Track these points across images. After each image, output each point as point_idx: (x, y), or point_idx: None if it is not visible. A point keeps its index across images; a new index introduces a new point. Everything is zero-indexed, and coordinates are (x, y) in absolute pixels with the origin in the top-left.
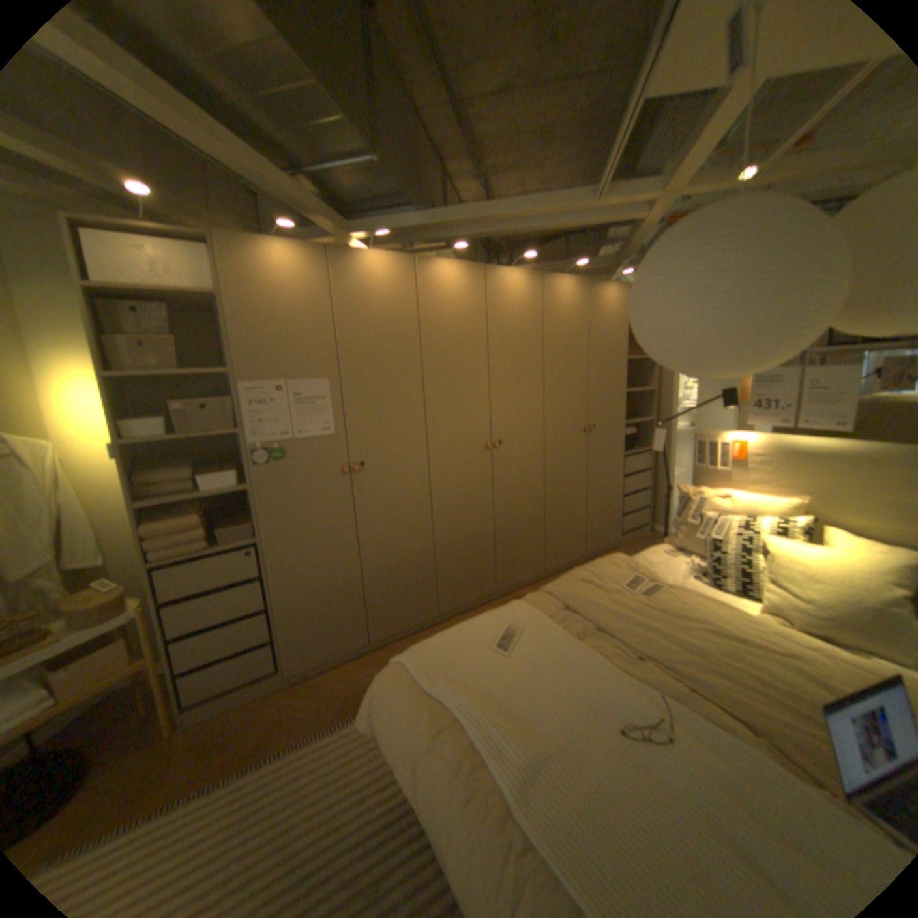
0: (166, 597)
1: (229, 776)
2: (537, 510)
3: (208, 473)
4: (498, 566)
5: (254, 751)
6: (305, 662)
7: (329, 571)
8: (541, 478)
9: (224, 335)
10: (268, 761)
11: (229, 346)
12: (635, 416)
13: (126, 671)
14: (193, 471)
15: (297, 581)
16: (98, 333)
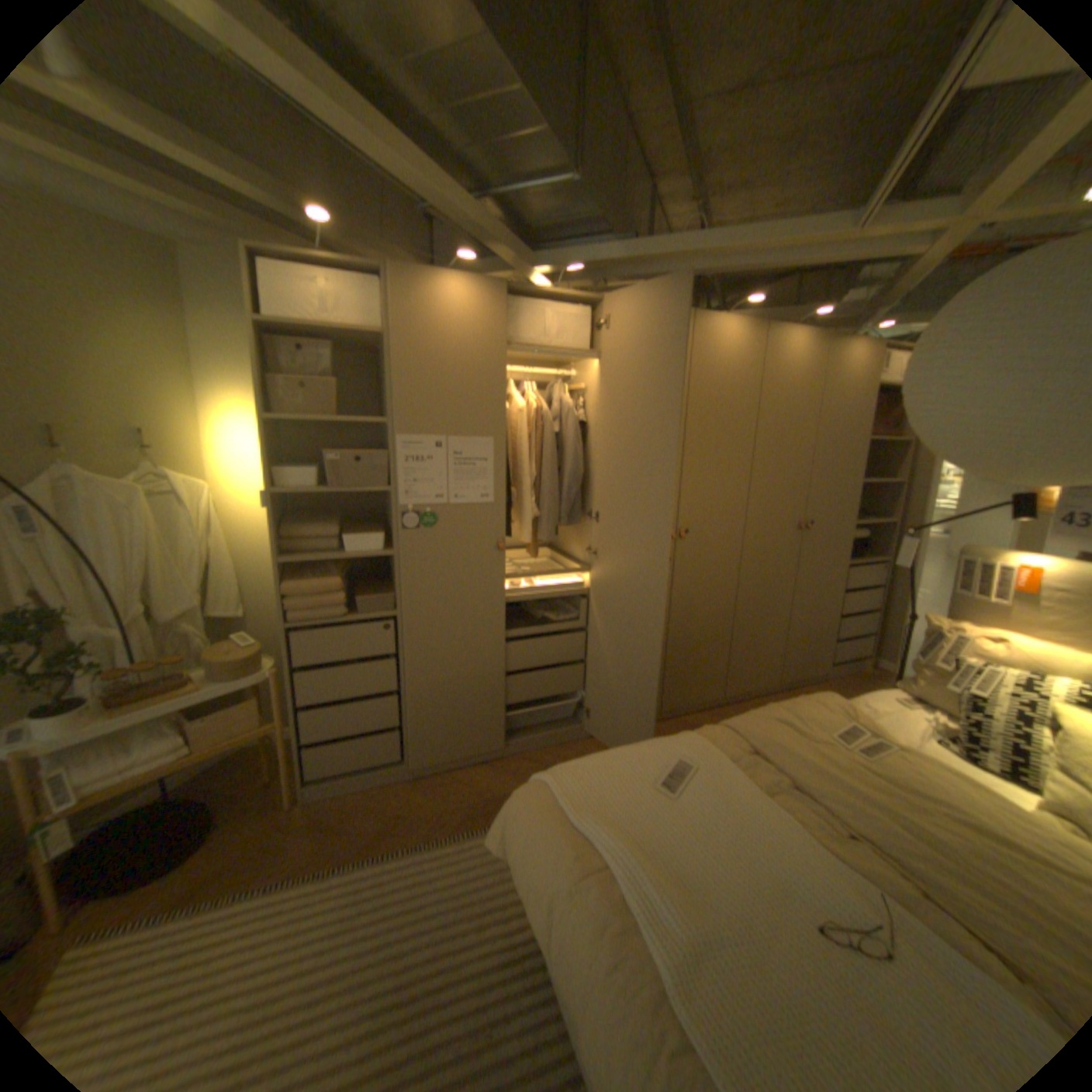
0: (301, 661)
1: (345, 864)
2: (723, 620)
3: (354, 532)
4: (665, 682)
5: (372, 844)
6: (433, 756)
7: (470, 658)
8: (734, 581)
9: (387, 380)
10: (385, 858)
11: (391, 393)
12: (870, 515)
13: (256, 732)
14: (340, 528)
15: (434, 664)
16: (263, 371)
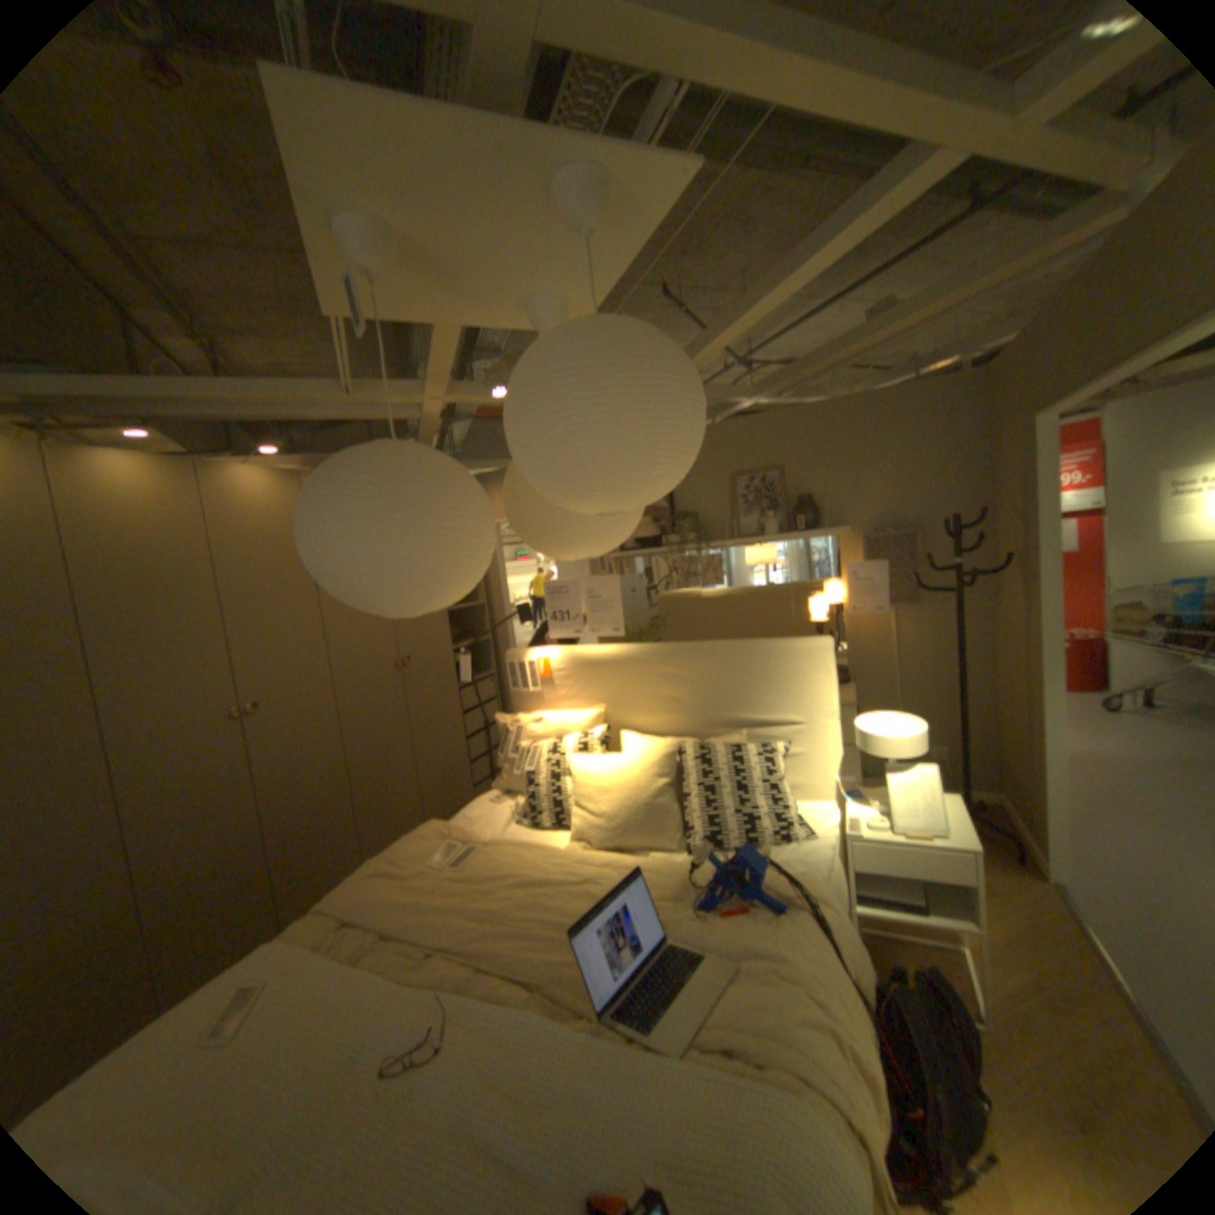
0: None
1: None
2: (336, 789)
3: None
4: (277, 893)
5: None
6: None
7: None
8: (337, 742)
9: None
10: None
11: None
12: (469, 637)
13: None
14: None
15: None
16: None
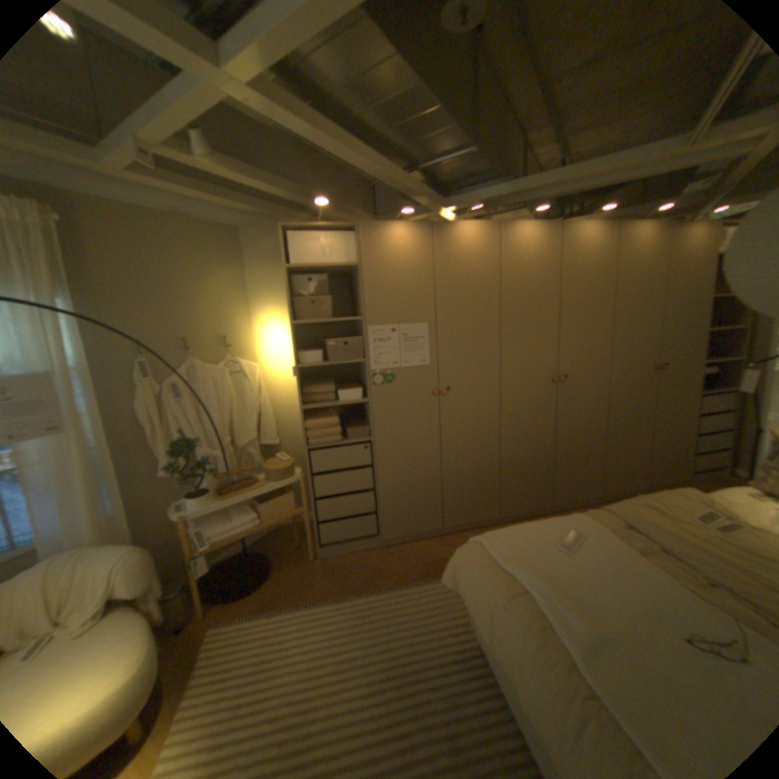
0: (317, 469)
1: (351, 595)
2: (599, 439)
3: (344, 388)
4: (556, 484)
5: (365, 584)
6: (398, 531)
7: (419, 467)
8: (605, 410)
9: (362, 293)
10: (375, 592)
11: (364, 300)
12: (719, 355)
13: (294, 512)
14: (336, 386)
15: (396, 471)
16: (291, 296)
